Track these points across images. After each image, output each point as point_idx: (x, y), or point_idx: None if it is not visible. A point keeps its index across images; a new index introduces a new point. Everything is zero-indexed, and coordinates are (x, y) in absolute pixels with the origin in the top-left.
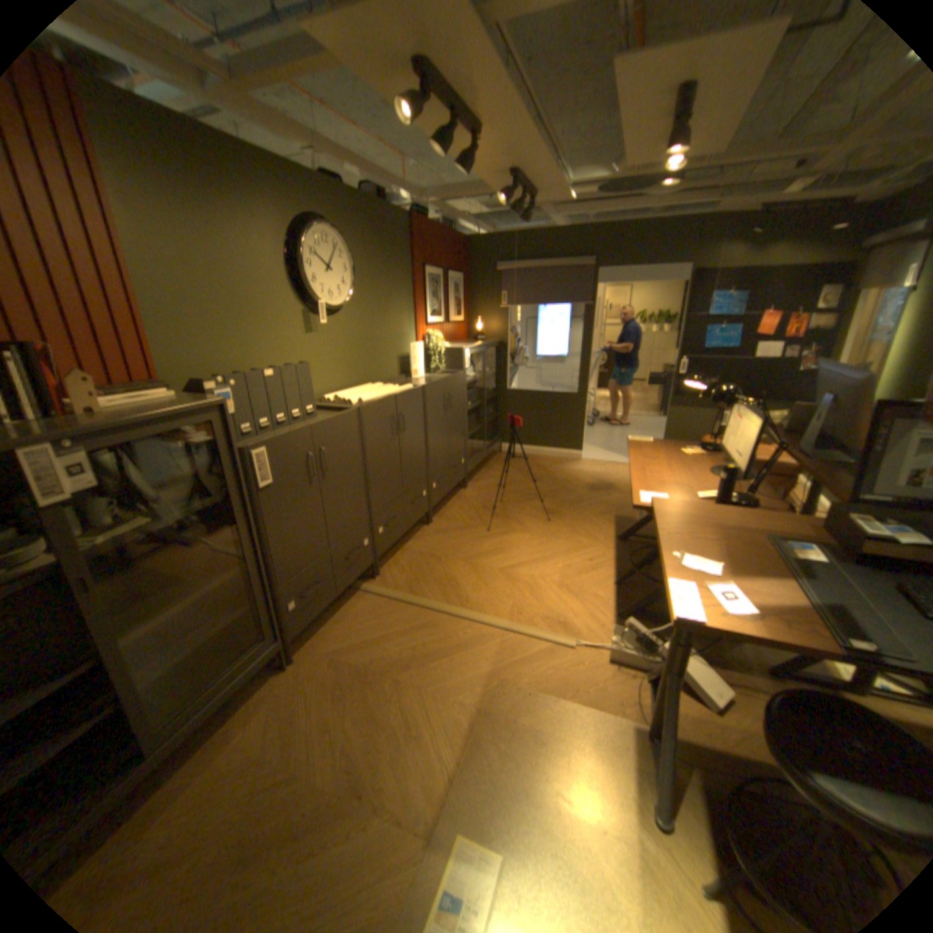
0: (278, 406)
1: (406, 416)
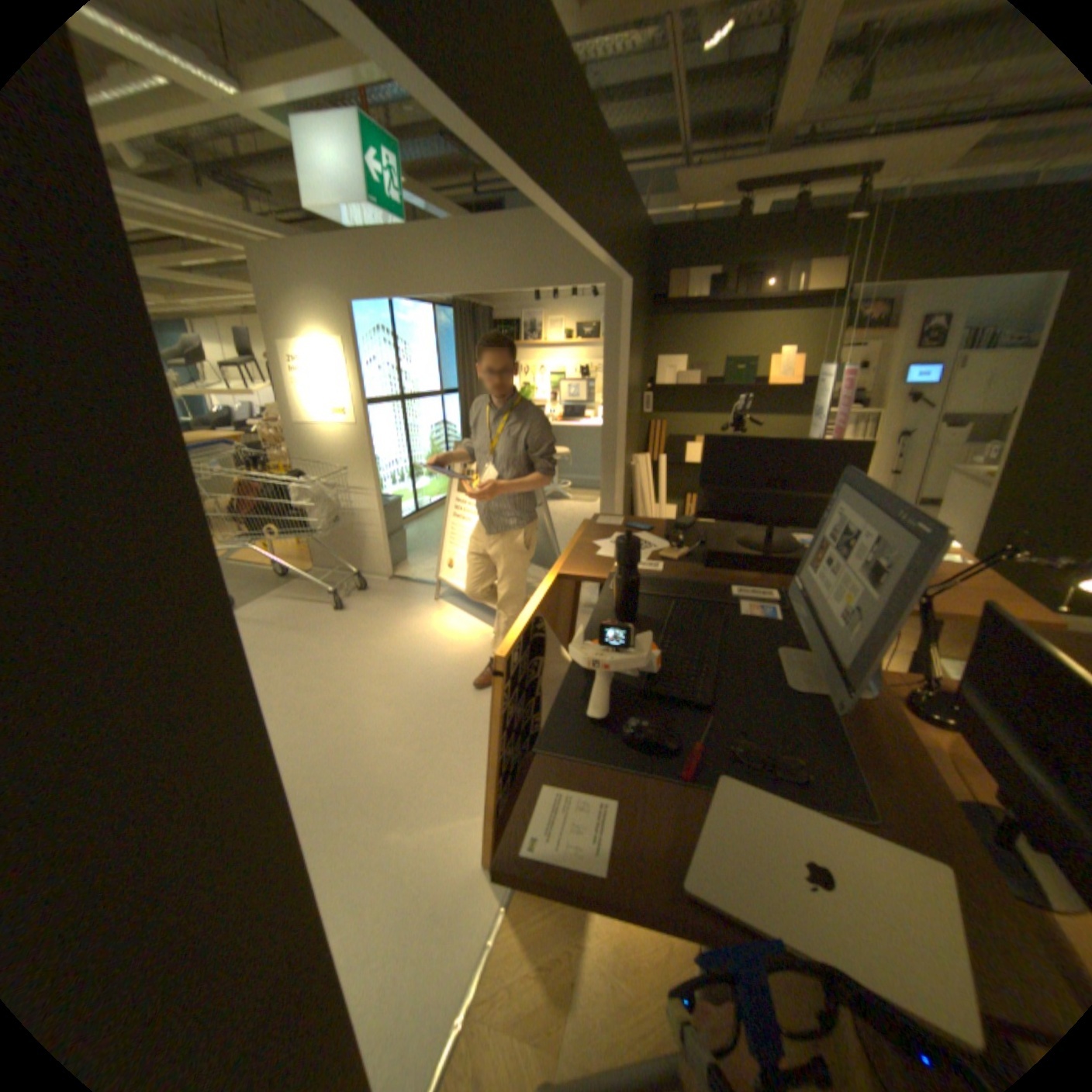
0: None
1: None
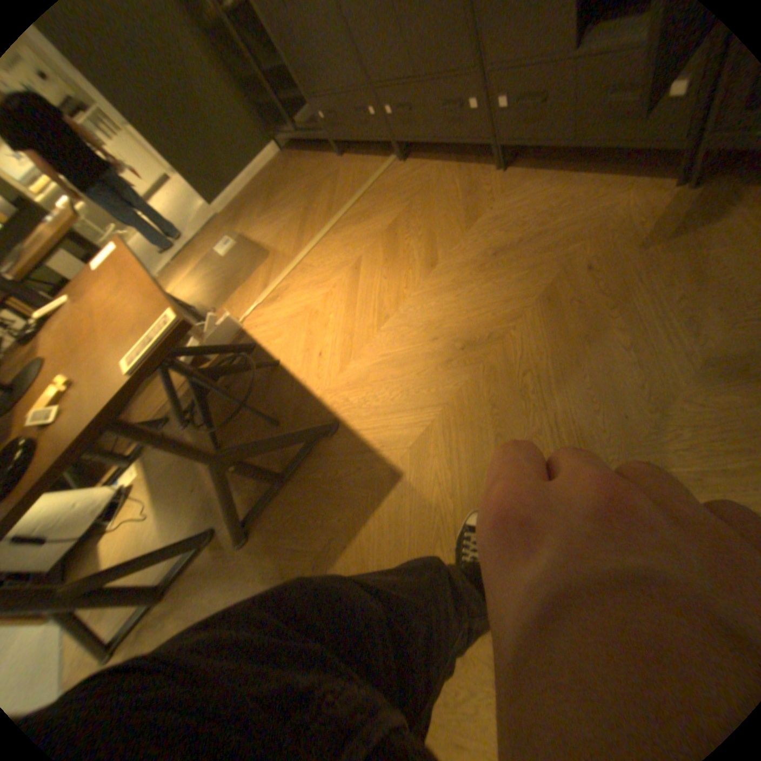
0: None
1: None
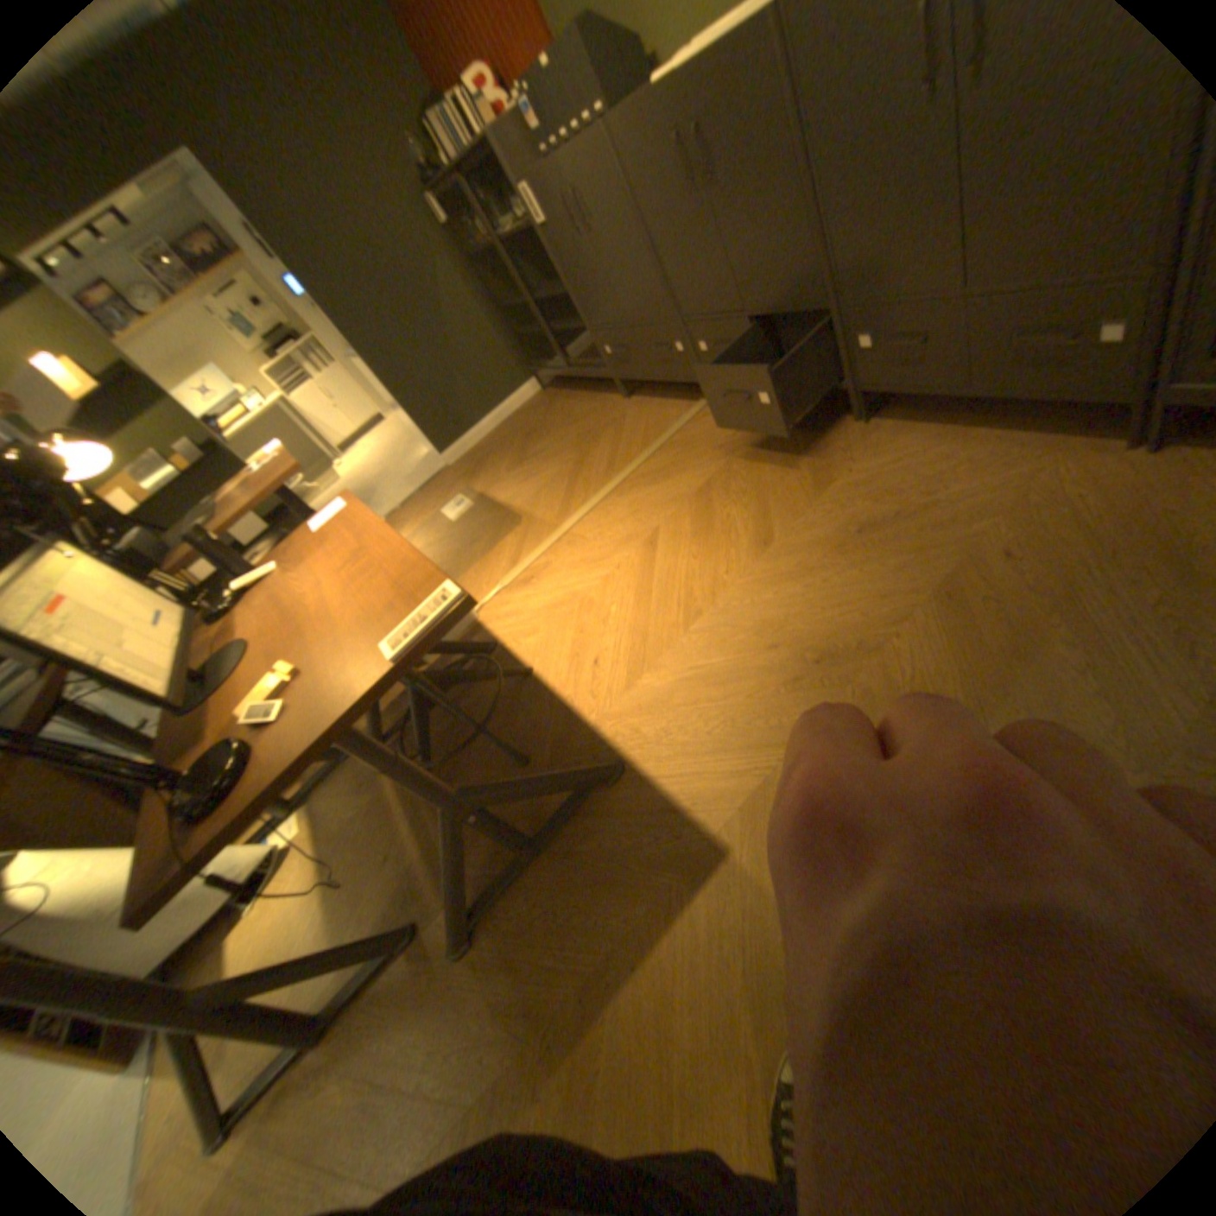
0: (566, 108)
1: (714, 126)
